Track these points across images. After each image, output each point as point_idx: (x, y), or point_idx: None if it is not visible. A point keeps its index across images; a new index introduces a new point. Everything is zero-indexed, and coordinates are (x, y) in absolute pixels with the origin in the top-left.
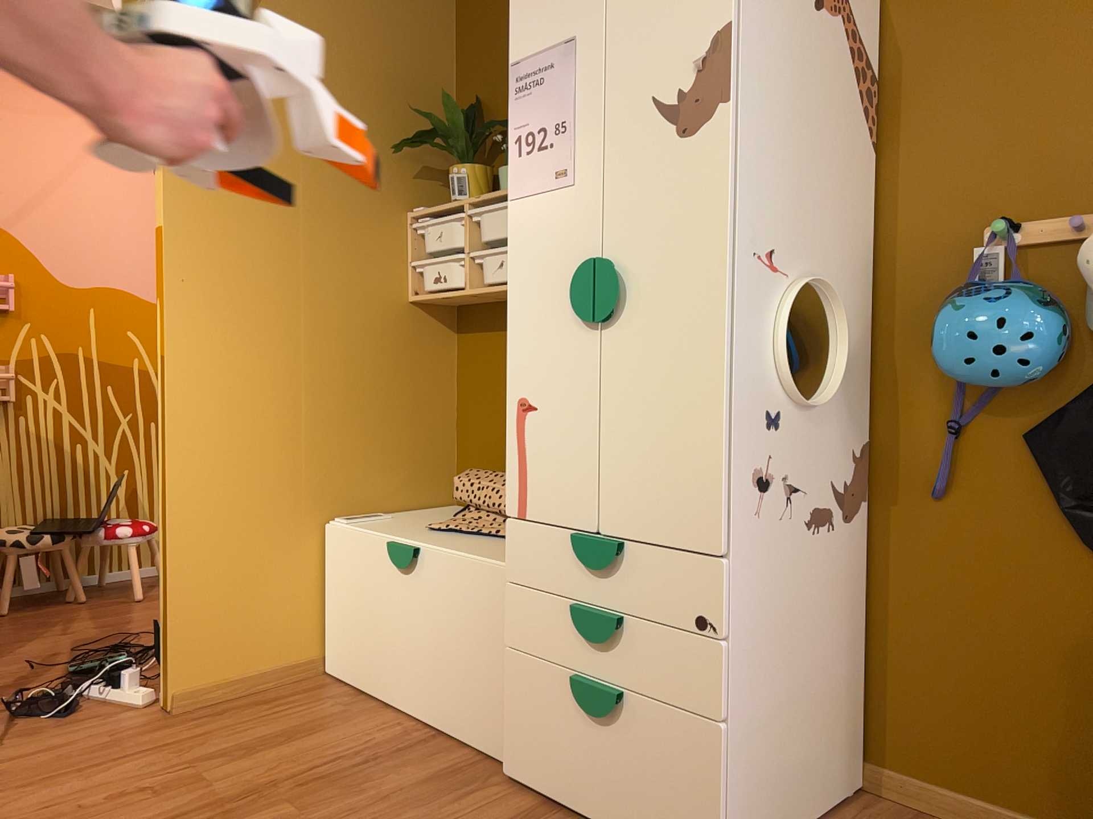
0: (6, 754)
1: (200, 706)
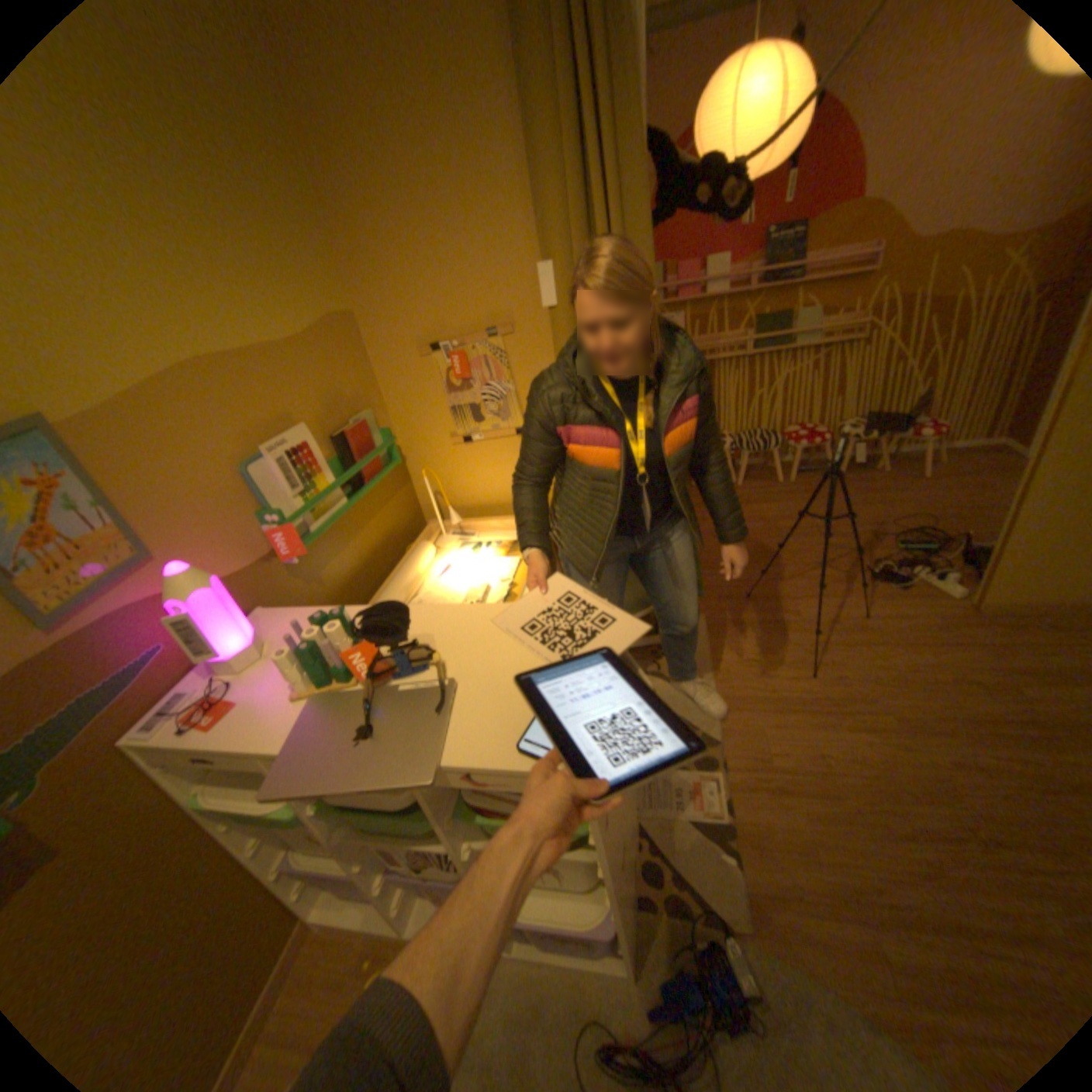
0: (880, 612)
1: (1006, 614)
